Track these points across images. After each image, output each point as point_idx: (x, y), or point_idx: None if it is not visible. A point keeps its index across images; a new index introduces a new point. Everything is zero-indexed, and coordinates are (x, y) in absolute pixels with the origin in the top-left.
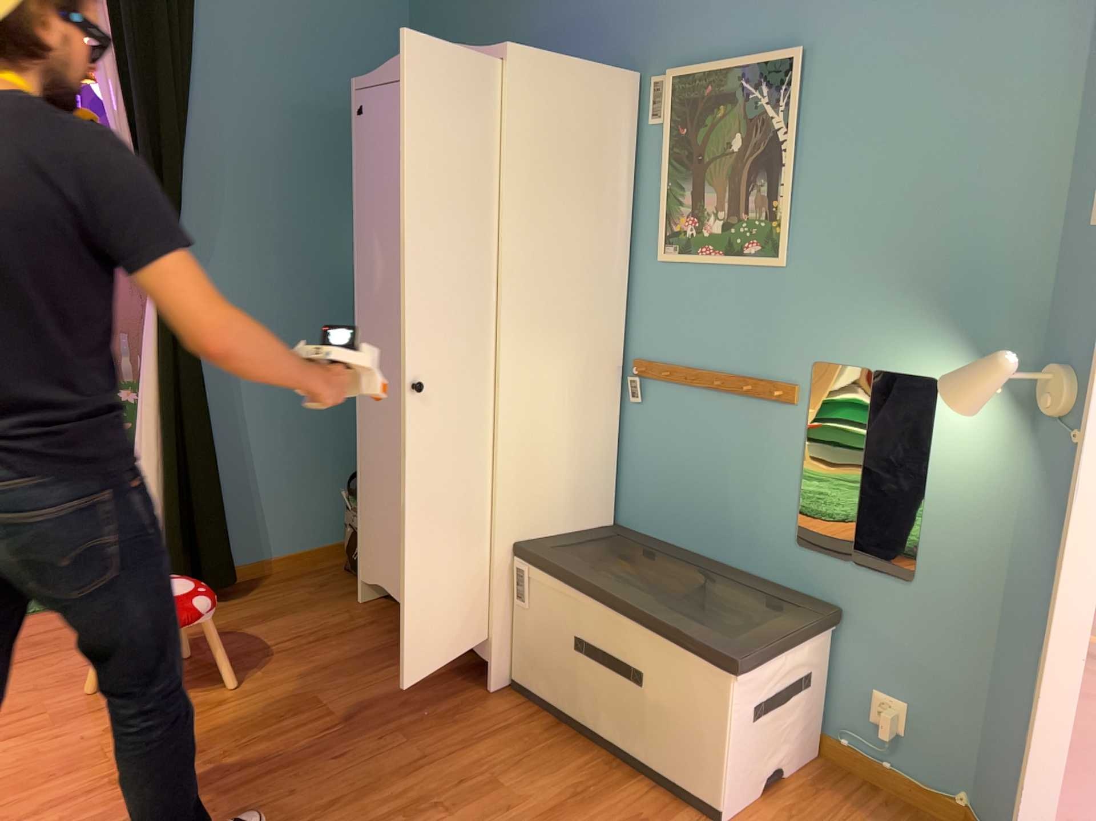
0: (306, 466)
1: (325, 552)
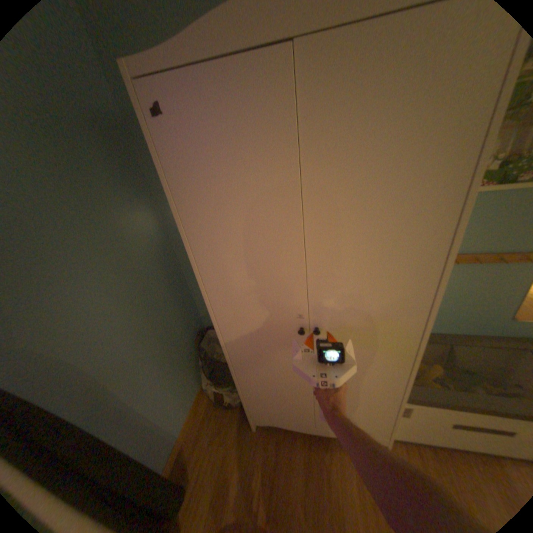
0: (171, 381)
1: (197, 402)
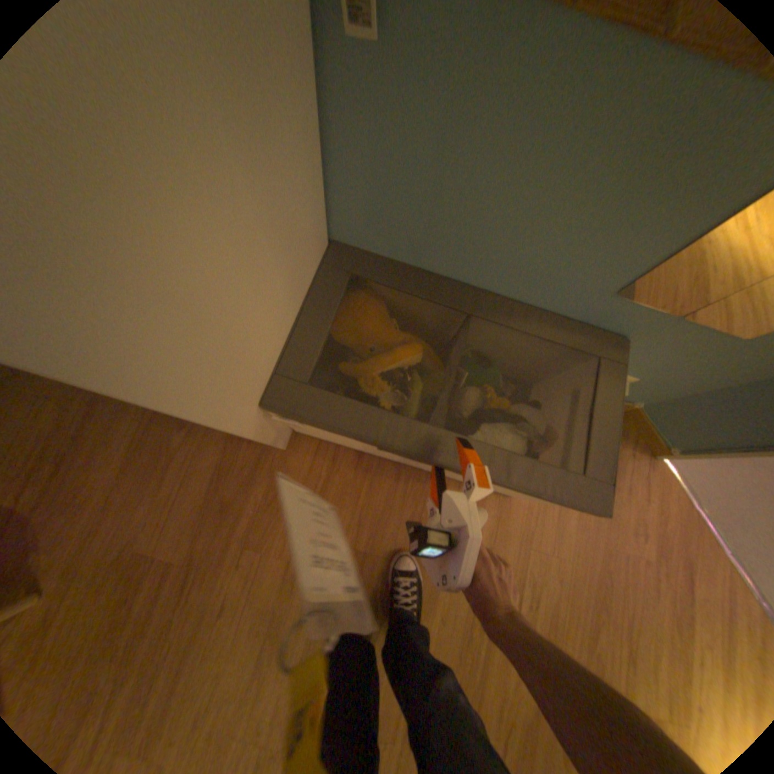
0: None
1: None
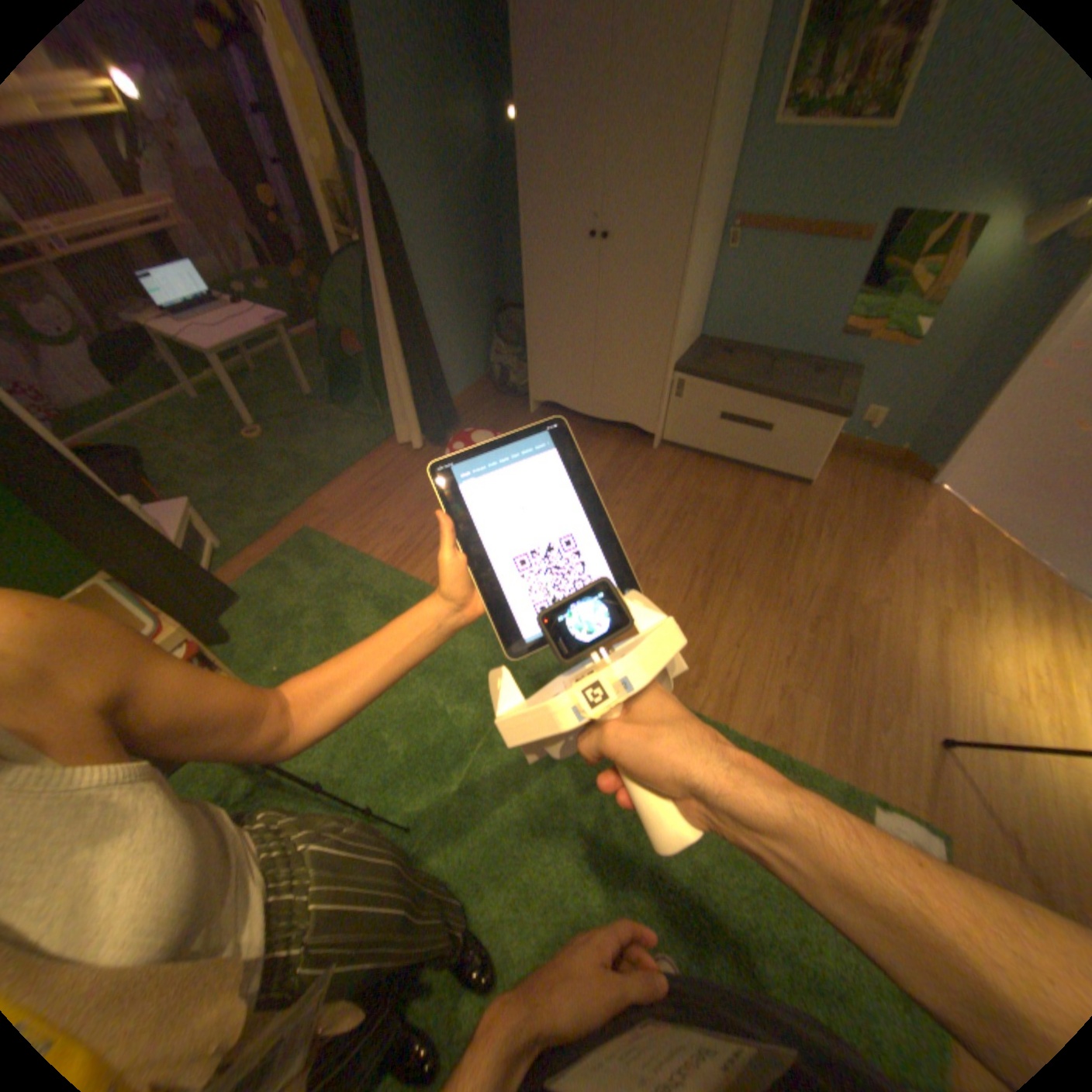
0: (462, 329)
1: (479, 384)
